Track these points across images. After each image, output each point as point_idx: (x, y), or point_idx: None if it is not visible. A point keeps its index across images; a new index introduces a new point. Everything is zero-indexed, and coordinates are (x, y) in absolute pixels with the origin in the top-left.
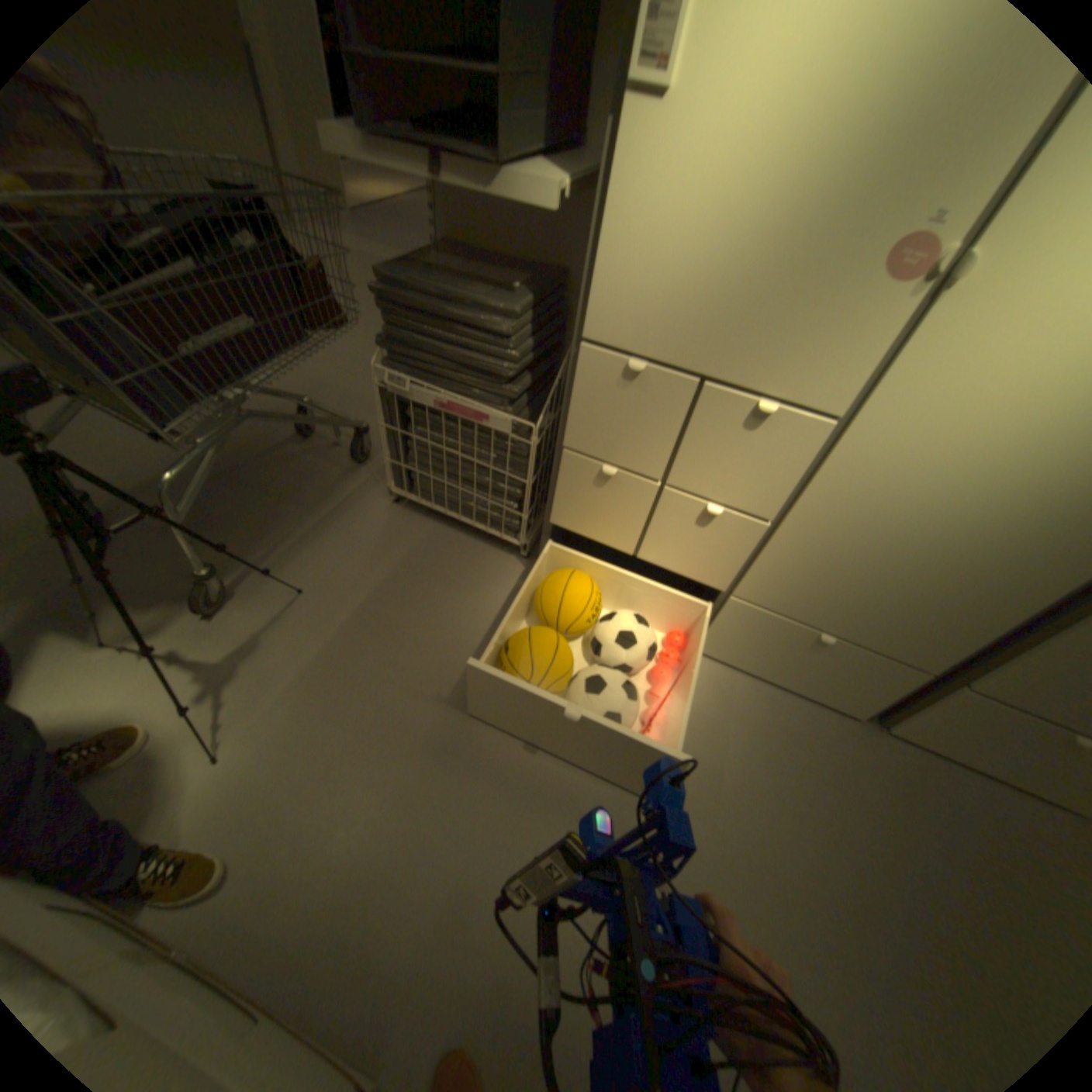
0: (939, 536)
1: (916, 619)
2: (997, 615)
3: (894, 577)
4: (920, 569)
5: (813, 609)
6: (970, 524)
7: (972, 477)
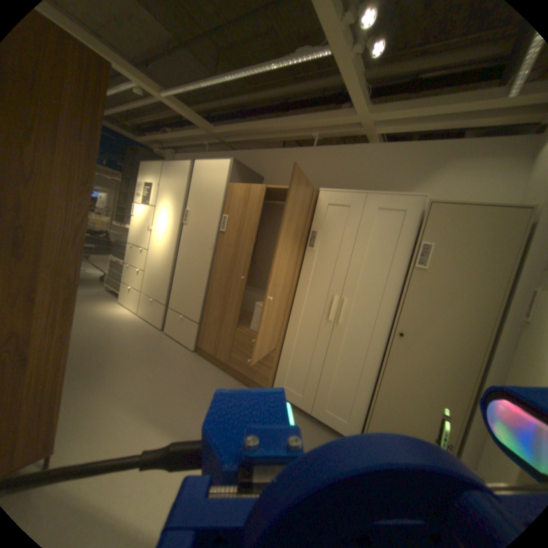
0: (156, 269)
1: (157, 290)
2: (164, 285)
3: (154, 280)
4: (155, 277)
5: (147, 293)
6: (157, 266)
7: (156, 257)
